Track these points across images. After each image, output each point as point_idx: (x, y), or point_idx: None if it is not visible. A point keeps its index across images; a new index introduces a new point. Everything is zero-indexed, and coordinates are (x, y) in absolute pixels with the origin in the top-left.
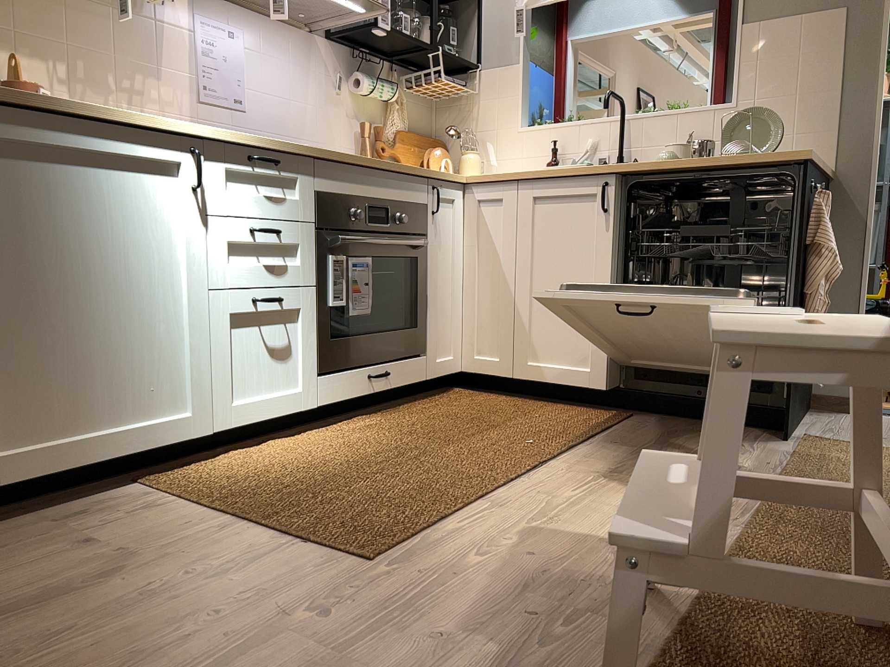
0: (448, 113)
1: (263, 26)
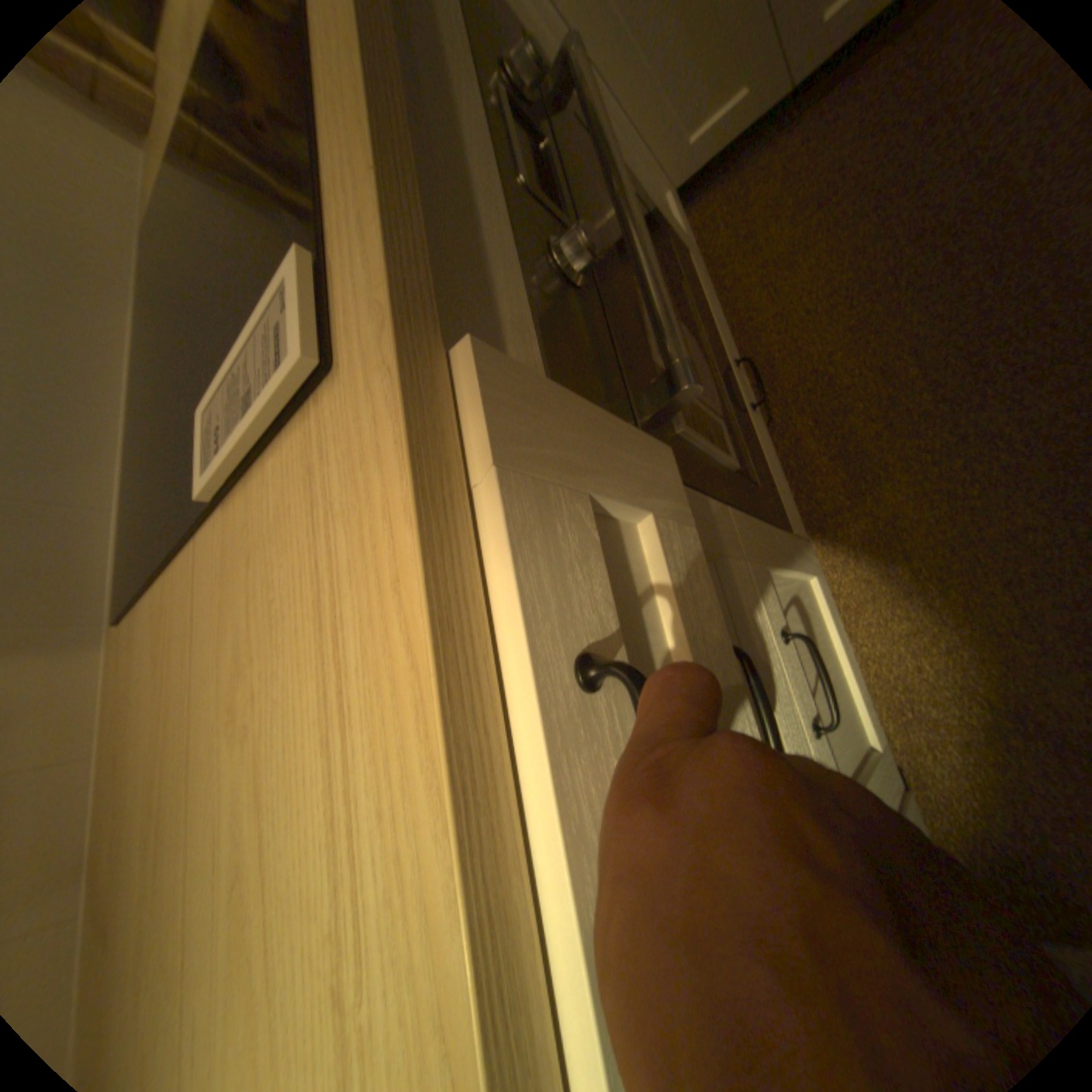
0: None
1: None
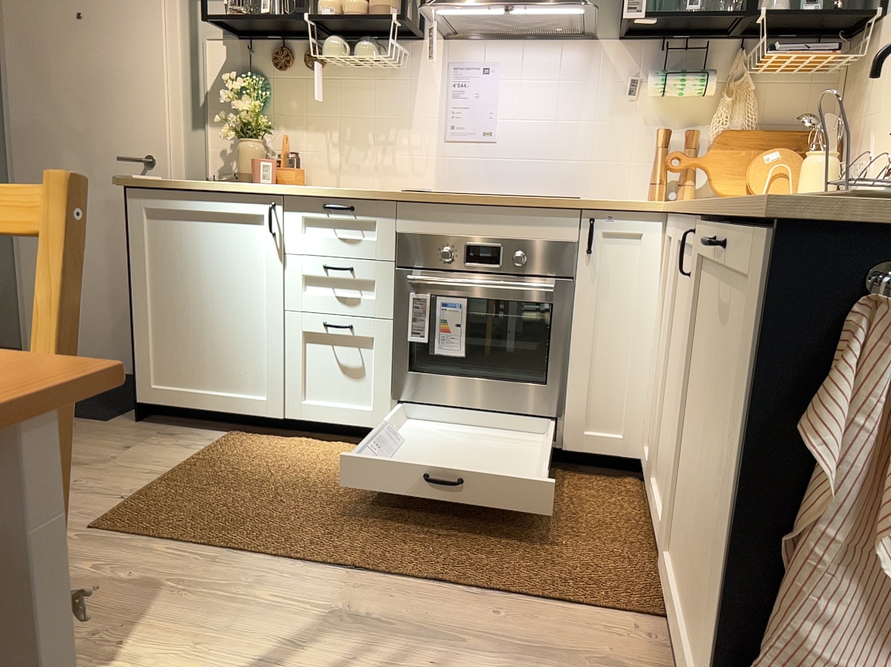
0: (846, 92)
1: (522, 52)
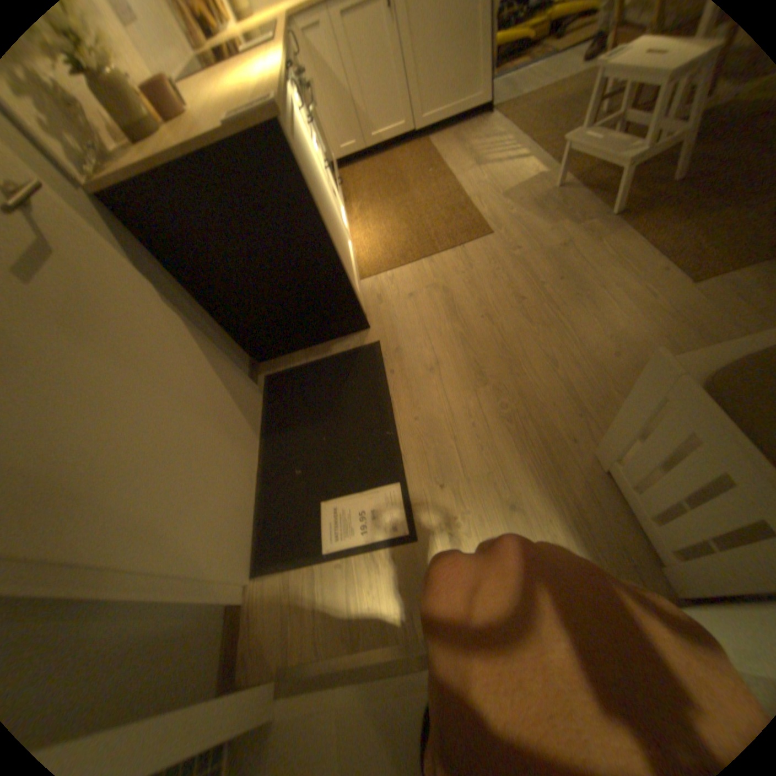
0: None
1: None
